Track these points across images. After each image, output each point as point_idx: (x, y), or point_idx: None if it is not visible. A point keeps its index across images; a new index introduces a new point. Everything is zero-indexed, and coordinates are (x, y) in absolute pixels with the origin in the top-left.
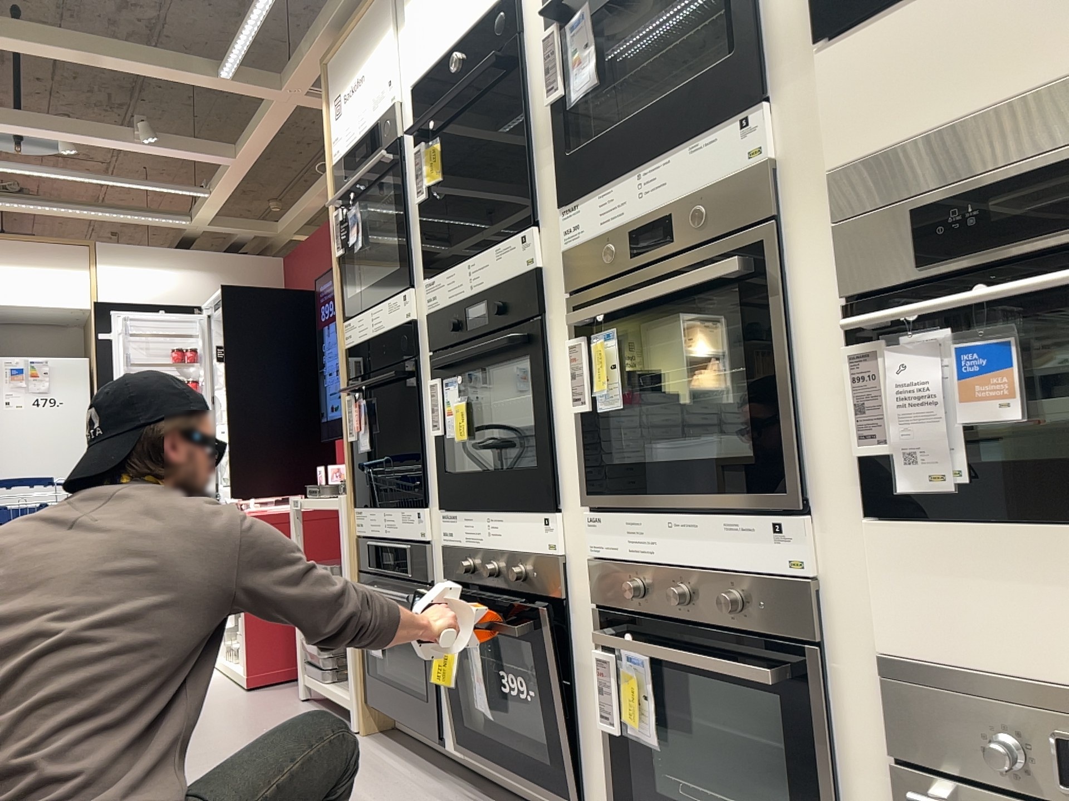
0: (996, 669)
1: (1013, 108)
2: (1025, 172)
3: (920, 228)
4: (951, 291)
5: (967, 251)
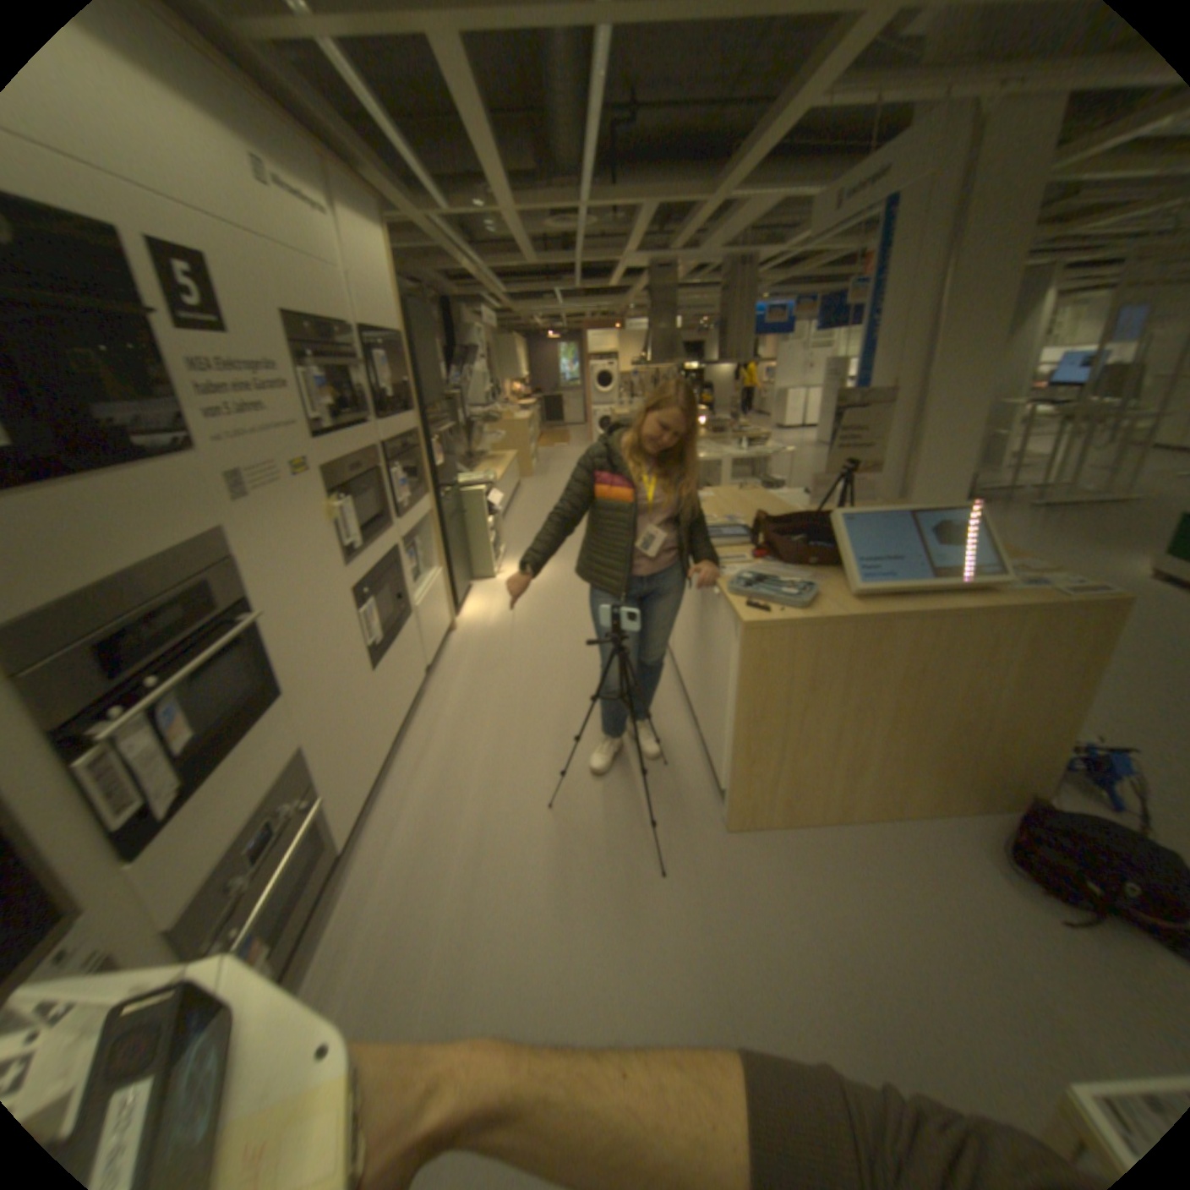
0: (214, 863)
1: (113, 574)
2: (134, 611)
3: (105, 657)
4: (121, 692)
5: (137, 663)
